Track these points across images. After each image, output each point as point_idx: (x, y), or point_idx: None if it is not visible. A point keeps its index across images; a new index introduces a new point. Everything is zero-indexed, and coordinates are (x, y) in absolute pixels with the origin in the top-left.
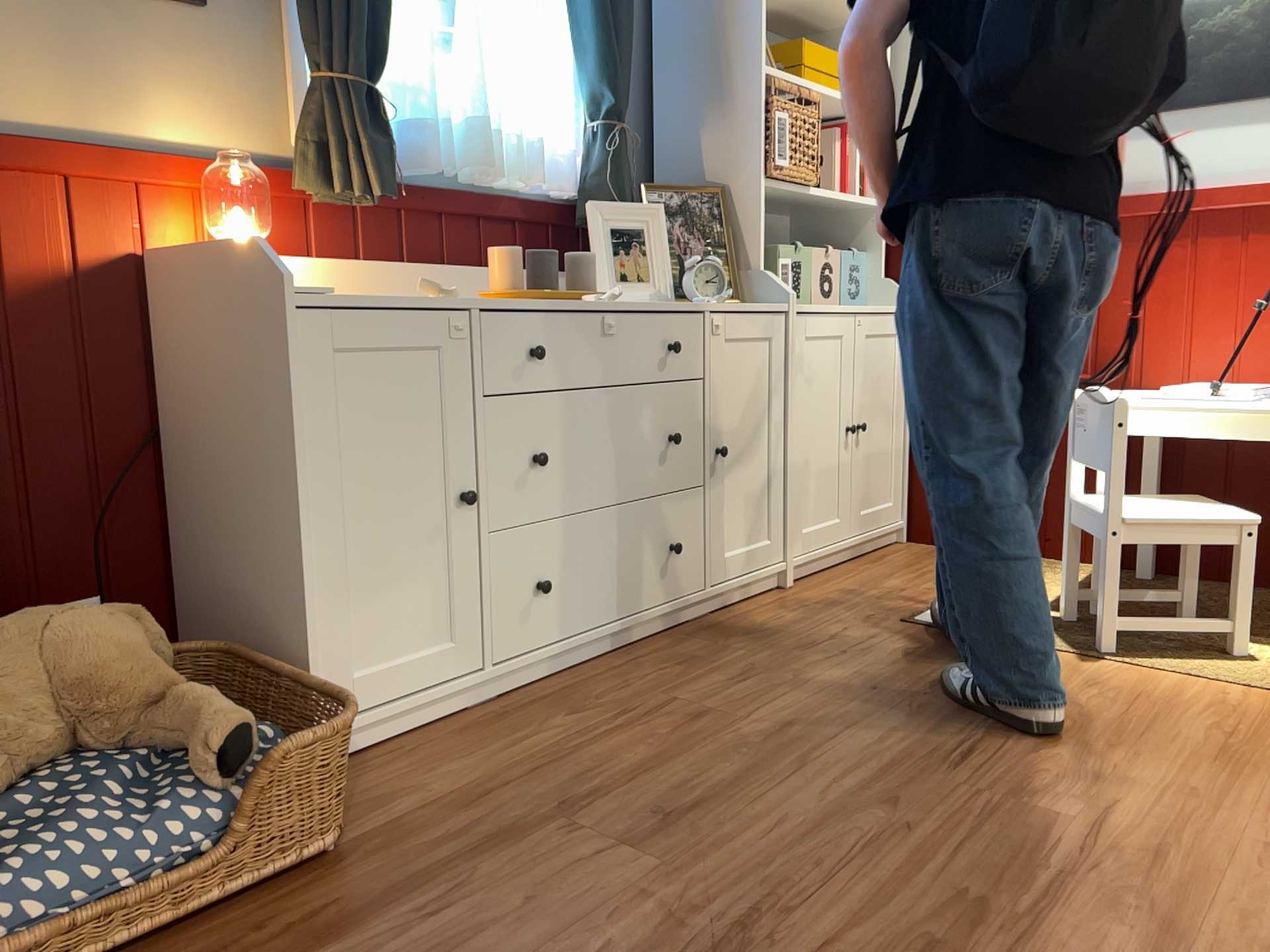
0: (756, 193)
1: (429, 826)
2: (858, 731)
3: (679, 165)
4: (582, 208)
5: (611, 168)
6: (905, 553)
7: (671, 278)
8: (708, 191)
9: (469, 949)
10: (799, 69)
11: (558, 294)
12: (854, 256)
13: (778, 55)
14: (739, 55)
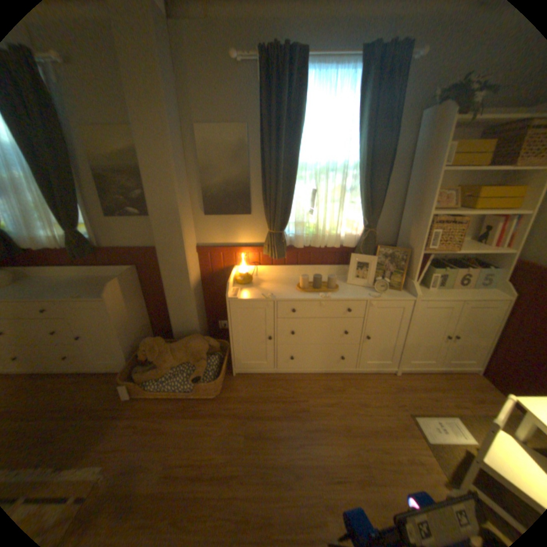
0: (419, 256)
1: (231, 403)
2: (328, 449)
3: (404, 234)
4: (356, 251)
5: (363, 243)
6: (471, 383)
7: (372, 280)
8: (408, 247)
9: (203, 438)
10: (477, 198)
11: (314, 291)
12: (498, 268)
13: (471, 189)
14: (426, 205)
